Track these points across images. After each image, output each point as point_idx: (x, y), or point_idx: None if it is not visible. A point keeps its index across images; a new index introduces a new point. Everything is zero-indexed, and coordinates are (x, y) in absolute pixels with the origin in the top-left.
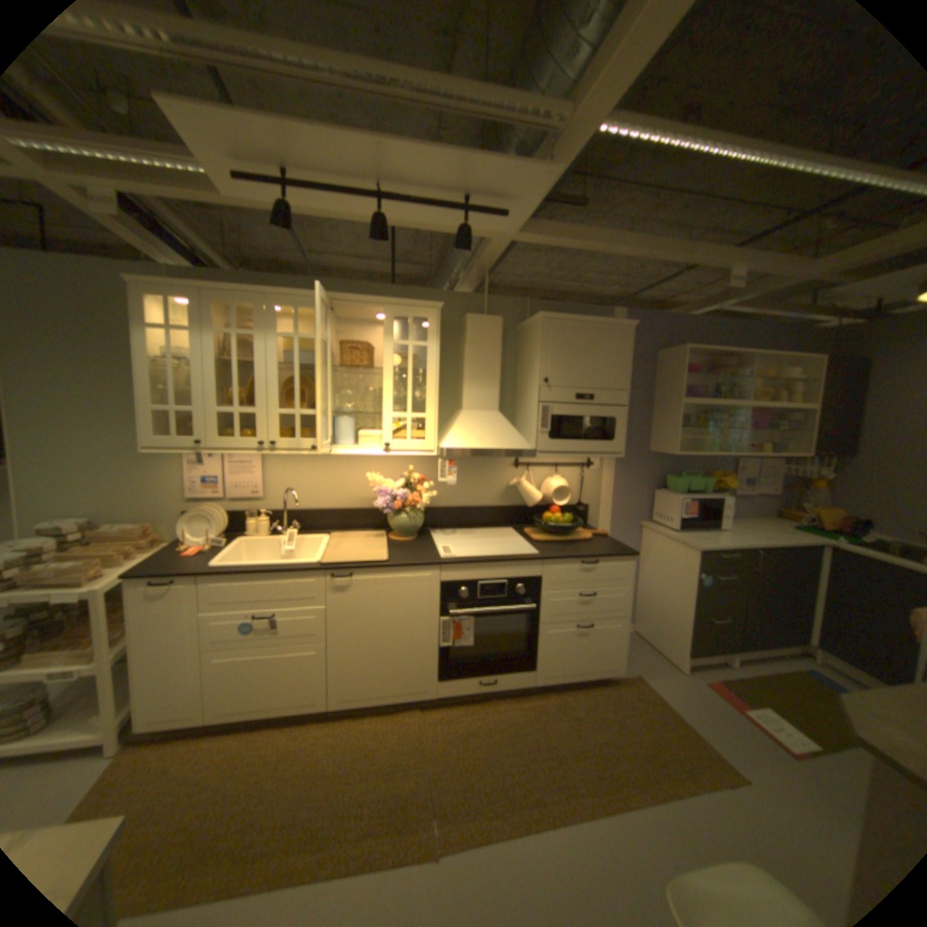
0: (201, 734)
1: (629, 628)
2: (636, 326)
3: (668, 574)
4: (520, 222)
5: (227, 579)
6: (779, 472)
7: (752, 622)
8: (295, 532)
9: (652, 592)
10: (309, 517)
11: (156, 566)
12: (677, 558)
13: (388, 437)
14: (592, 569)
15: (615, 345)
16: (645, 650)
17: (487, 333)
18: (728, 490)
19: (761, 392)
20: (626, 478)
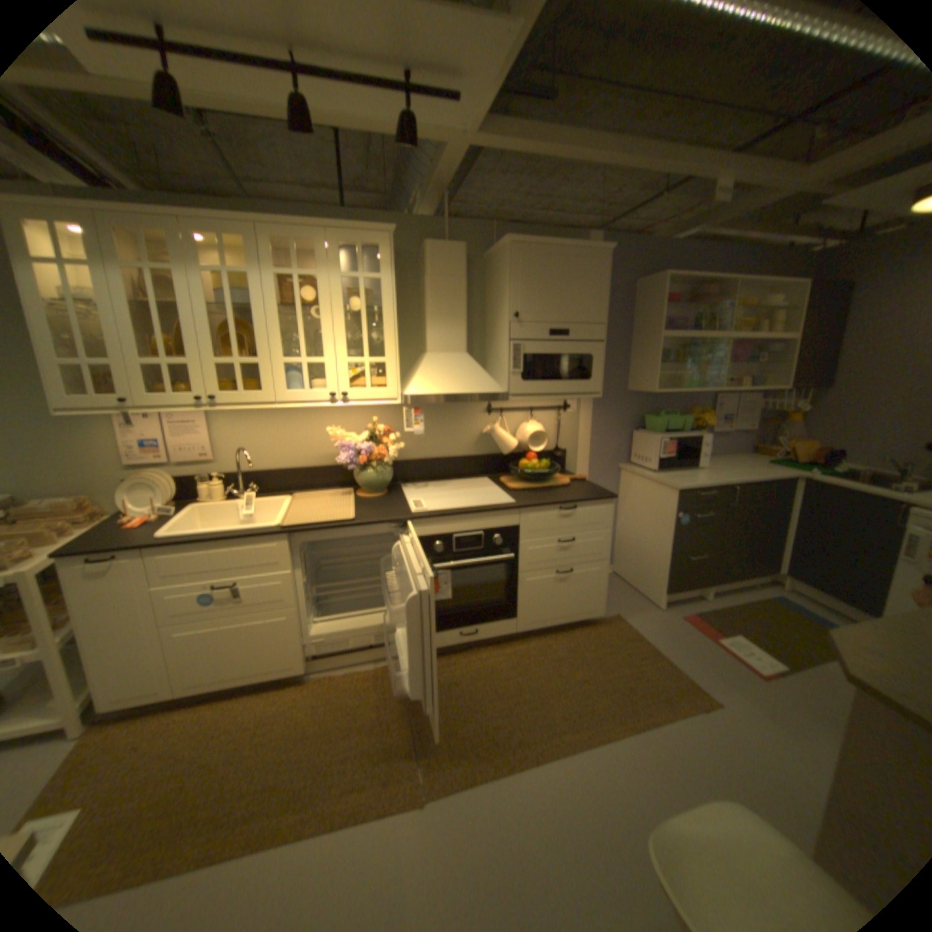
0: (173, 707)
1: (608, 571)
2: (614, 250)
3: (646, 515)
4: (479, 118)
5: (178, 550)
6: (756, 407)
7: (727, 557)
8: (254, 496)
9: (631, 534)
10: (268, 478)
11: (95, 541)
12: (655, 498)
13: (346, 386)
14: (571, 515)
15: (591, 272)
16: (623, 590)
17: (450, 263)
18: (706, 428)
19: (742, 323)
20: (604, 420)
